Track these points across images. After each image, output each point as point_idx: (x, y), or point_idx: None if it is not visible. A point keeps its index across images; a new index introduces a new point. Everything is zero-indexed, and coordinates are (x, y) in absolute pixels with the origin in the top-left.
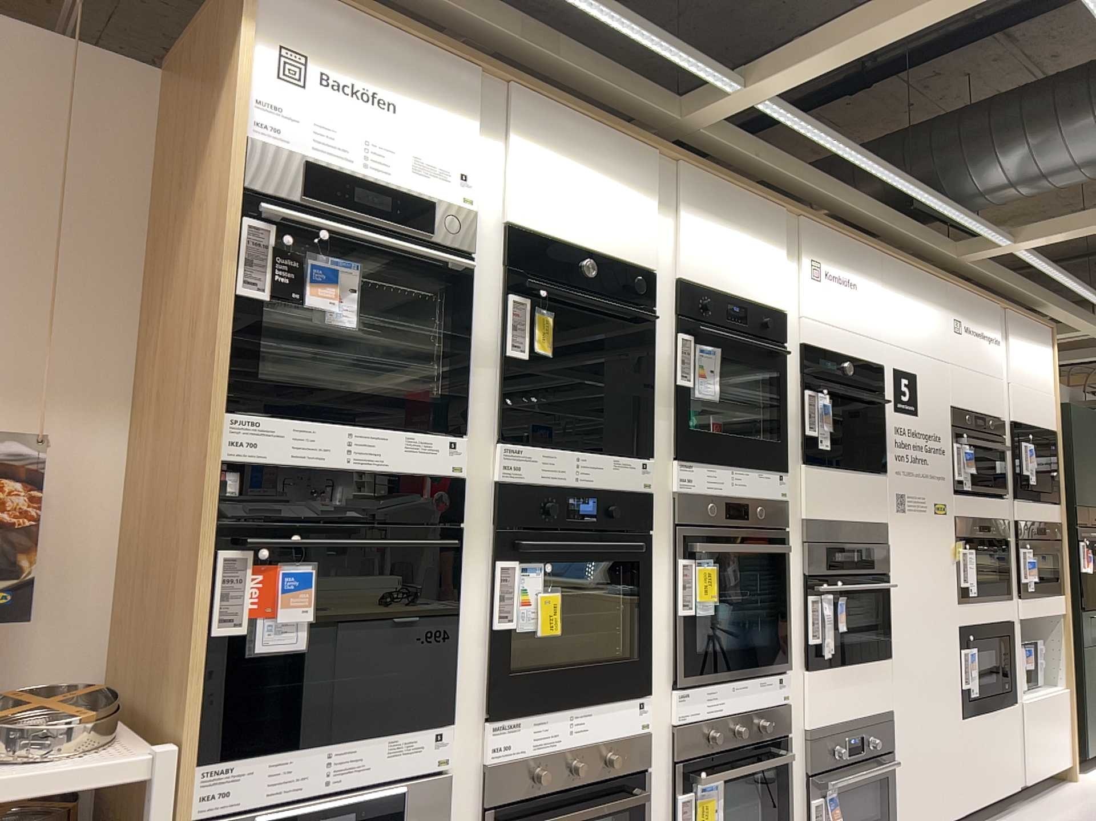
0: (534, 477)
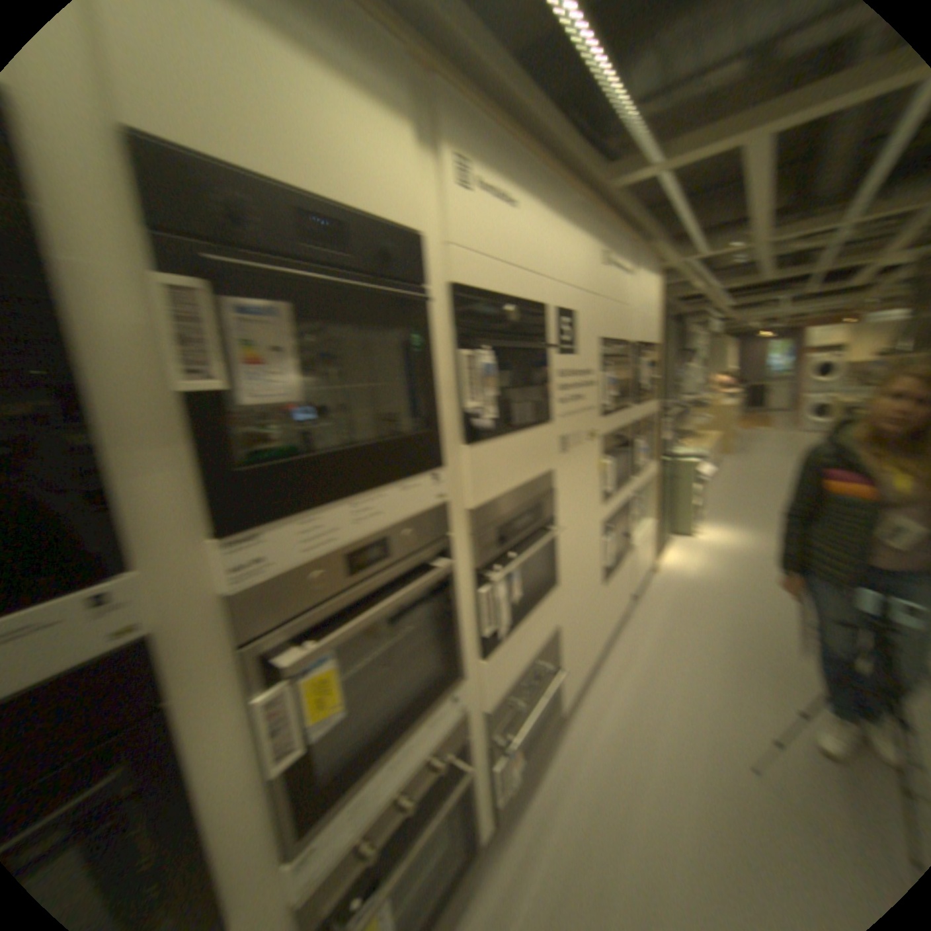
0: None
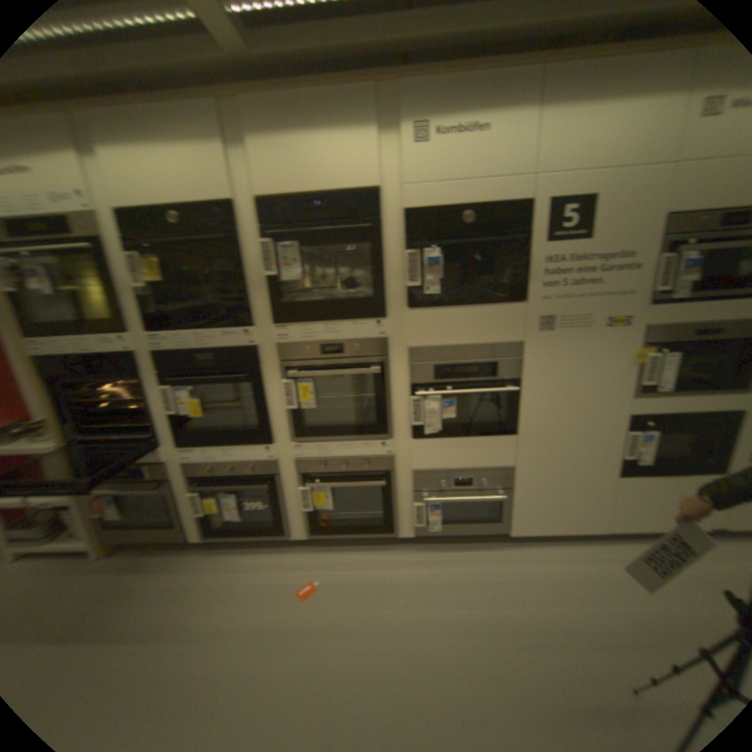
0: (165, 349)
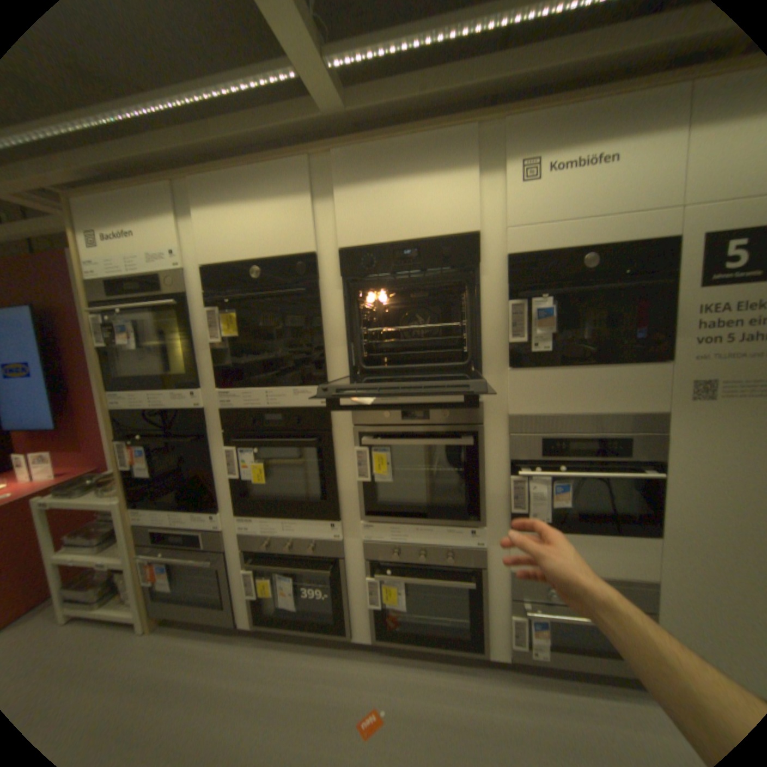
0: (239, 407)
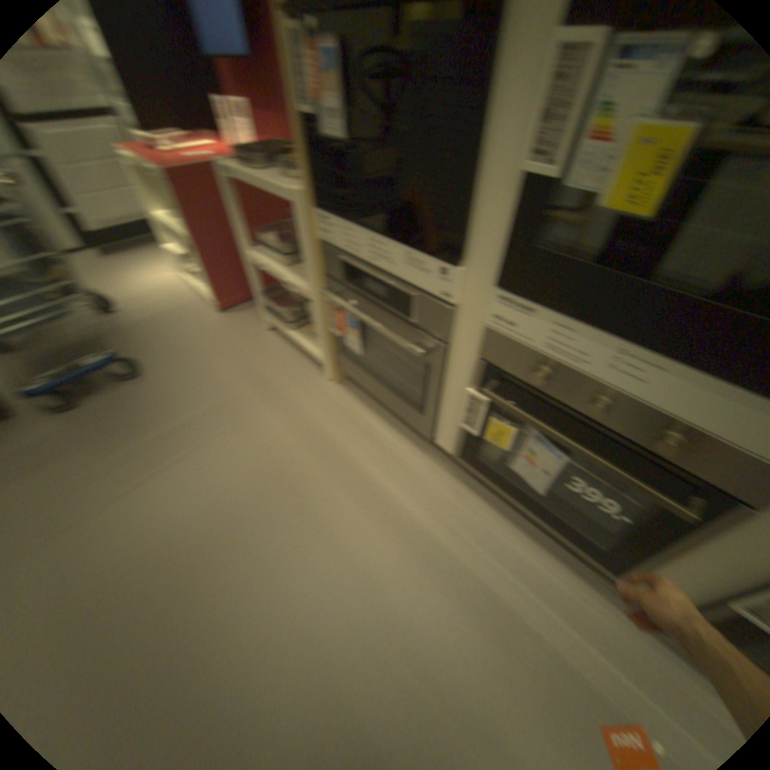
0: None
